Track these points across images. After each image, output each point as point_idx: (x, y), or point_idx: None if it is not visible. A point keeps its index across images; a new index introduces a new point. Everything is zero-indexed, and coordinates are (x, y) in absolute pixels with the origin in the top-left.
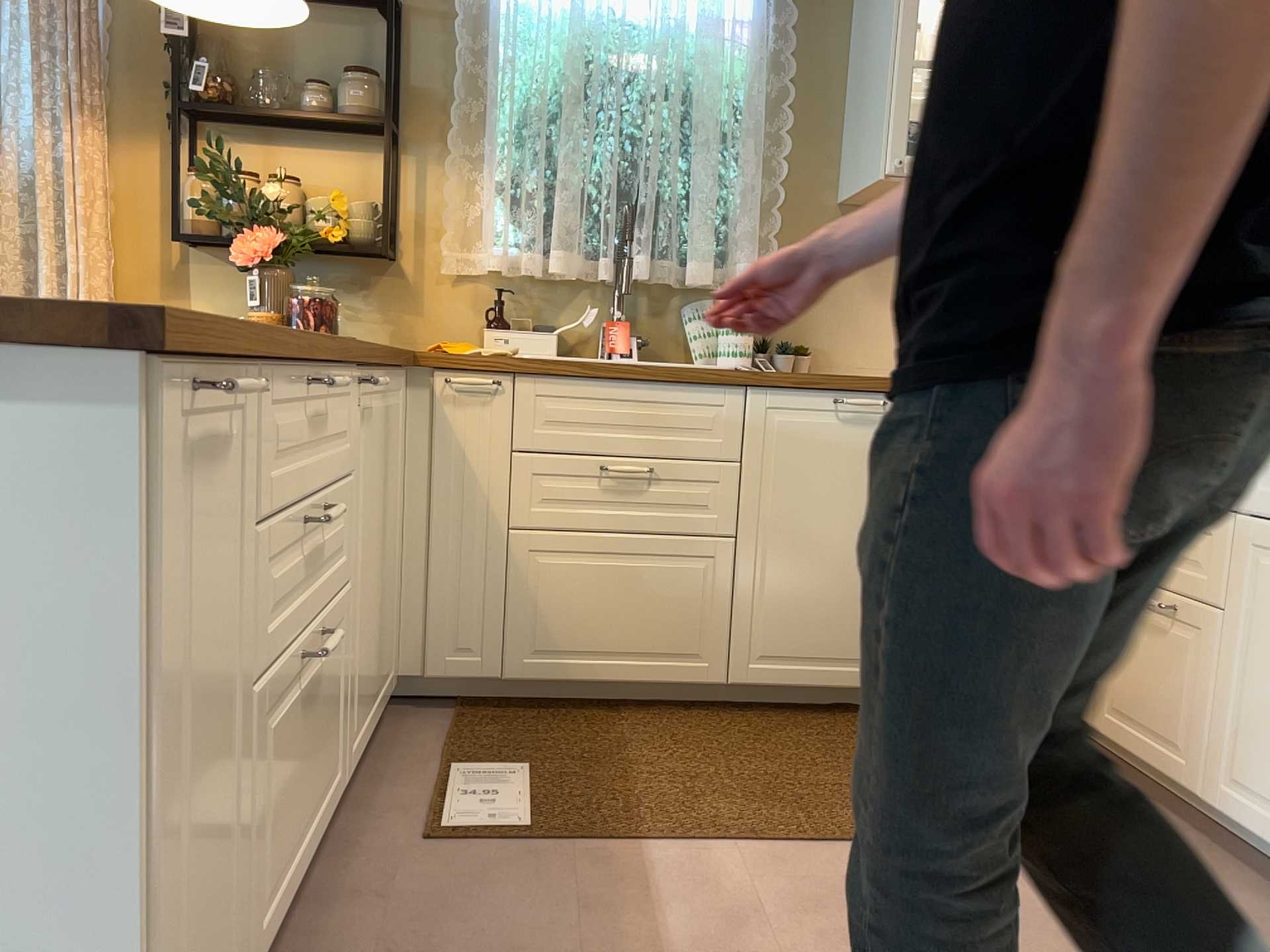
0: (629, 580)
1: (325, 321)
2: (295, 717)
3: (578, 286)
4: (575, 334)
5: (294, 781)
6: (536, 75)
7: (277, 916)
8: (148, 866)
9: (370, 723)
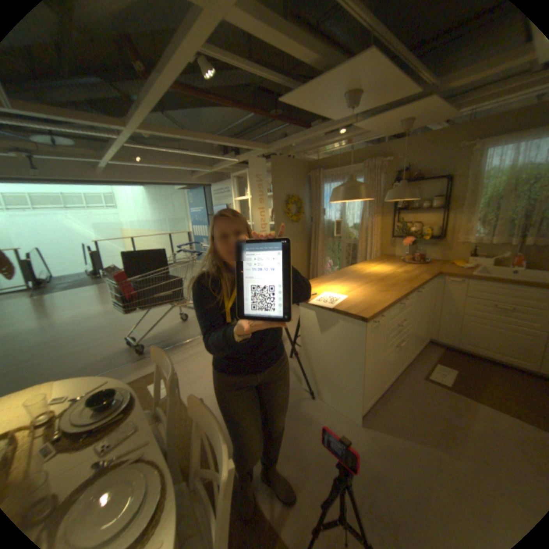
0: (502, 335)
1: (423, 255)
2: (396, 354)
3: (505, 244)
4: (502, 257)
5: (395, 364)
6: (494, 188)
7: (391, 384)
8: (367, 377)
9: (419, 350)
